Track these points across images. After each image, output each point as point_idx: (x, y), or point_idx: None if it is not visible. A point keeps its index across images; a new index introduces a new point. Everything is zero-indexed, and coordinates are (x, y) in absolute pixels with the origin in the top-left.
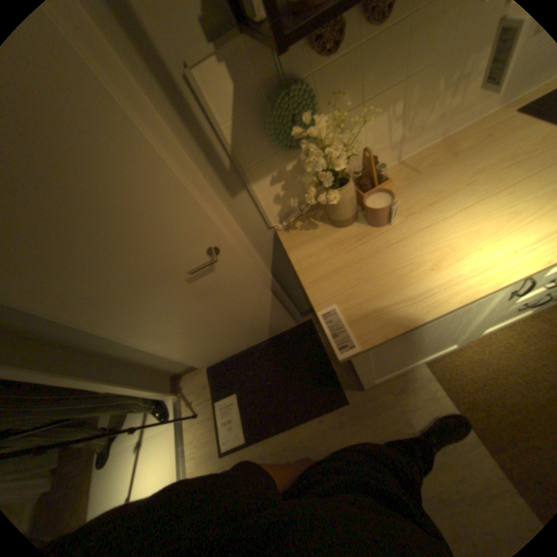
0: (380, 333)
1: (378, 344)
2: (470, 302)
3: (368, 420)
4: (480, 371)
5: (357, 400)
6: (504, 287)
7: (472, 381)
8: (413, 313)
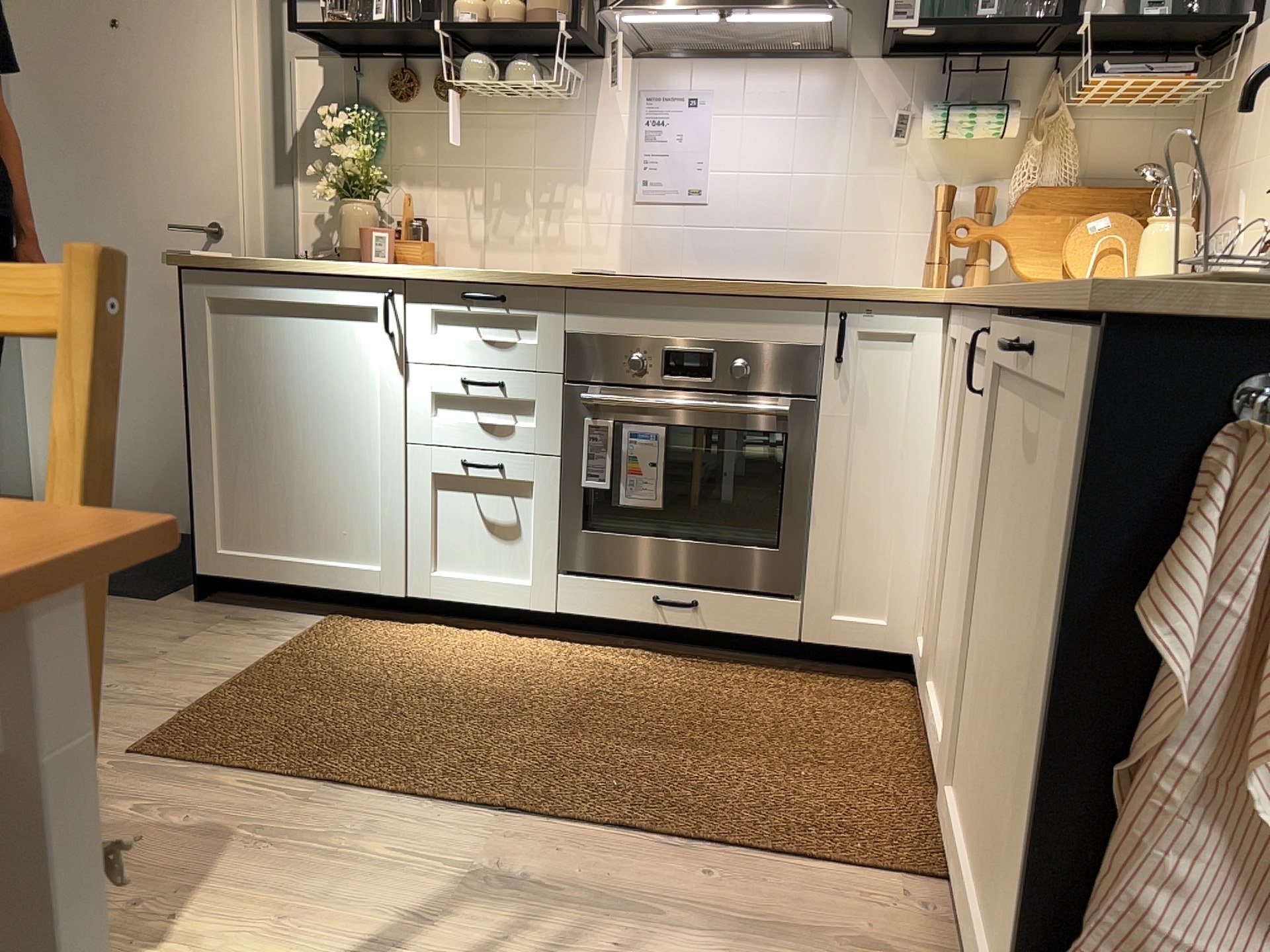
0: (228, 261)
1: (215, 262)
2: (314, 266)
3: (150, 616)
4: (382, 640)
5: (175, 602)
6: (357, 281)
7: (353, 641)
8: (270, 262)
